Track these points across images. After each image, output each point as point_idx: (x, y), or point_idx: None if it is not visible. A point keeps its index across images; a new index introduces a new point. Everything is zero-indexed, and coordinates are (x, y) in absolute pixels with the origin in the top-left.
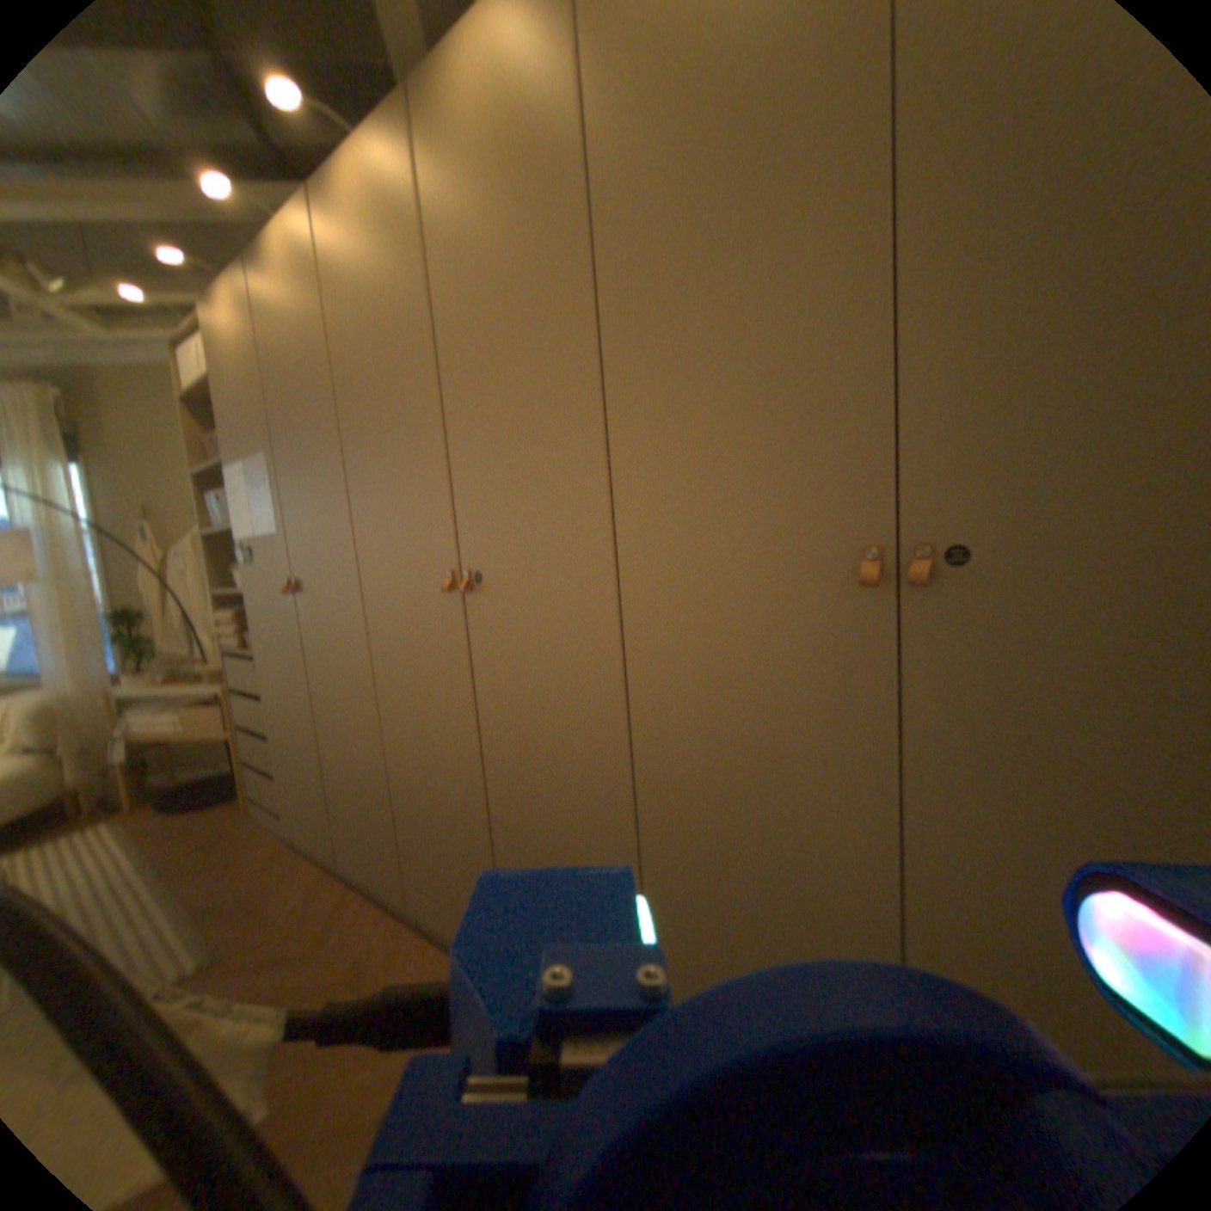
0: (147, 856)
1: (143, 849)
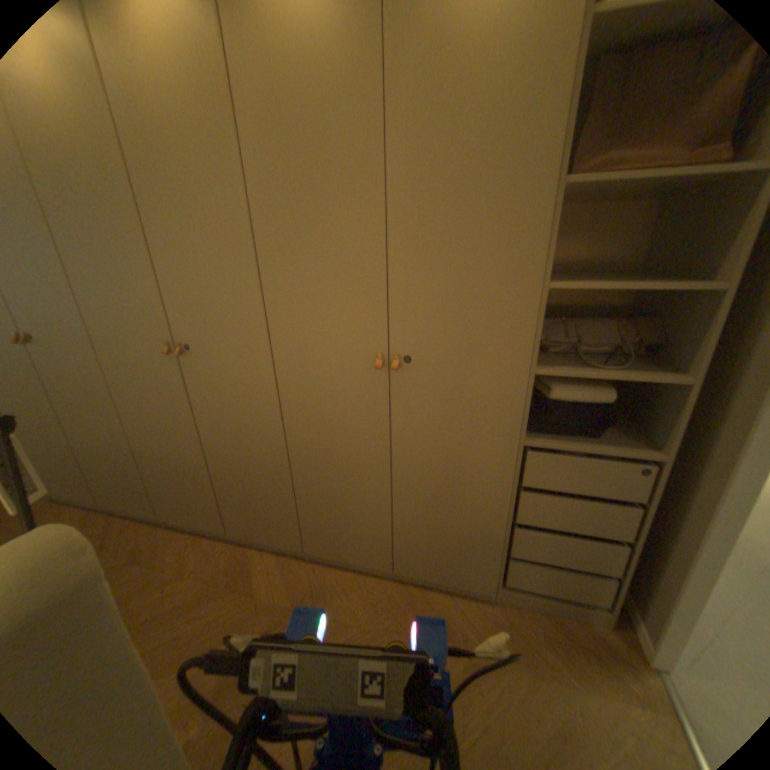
0: None
1: None
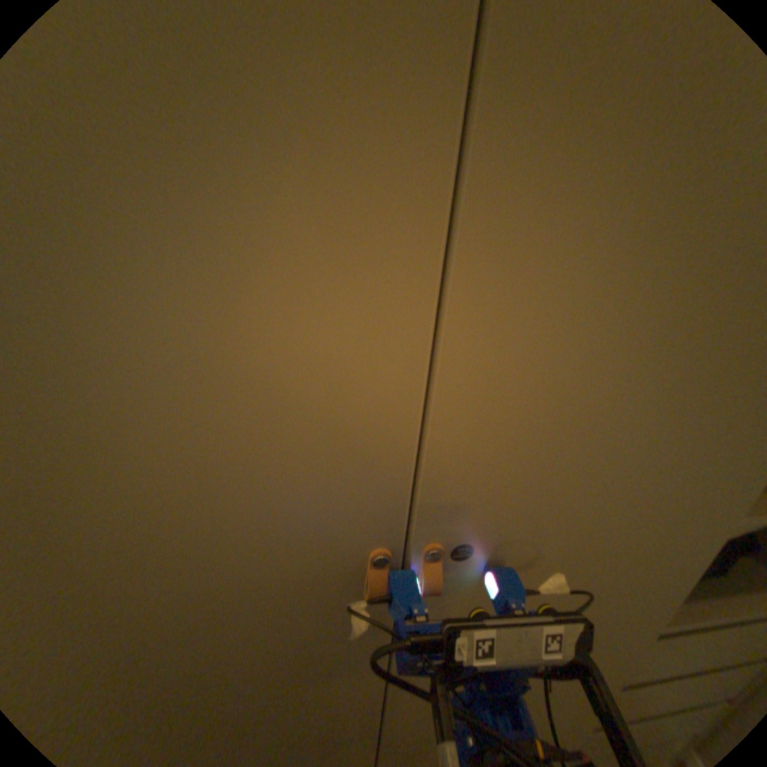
0: None
1: None
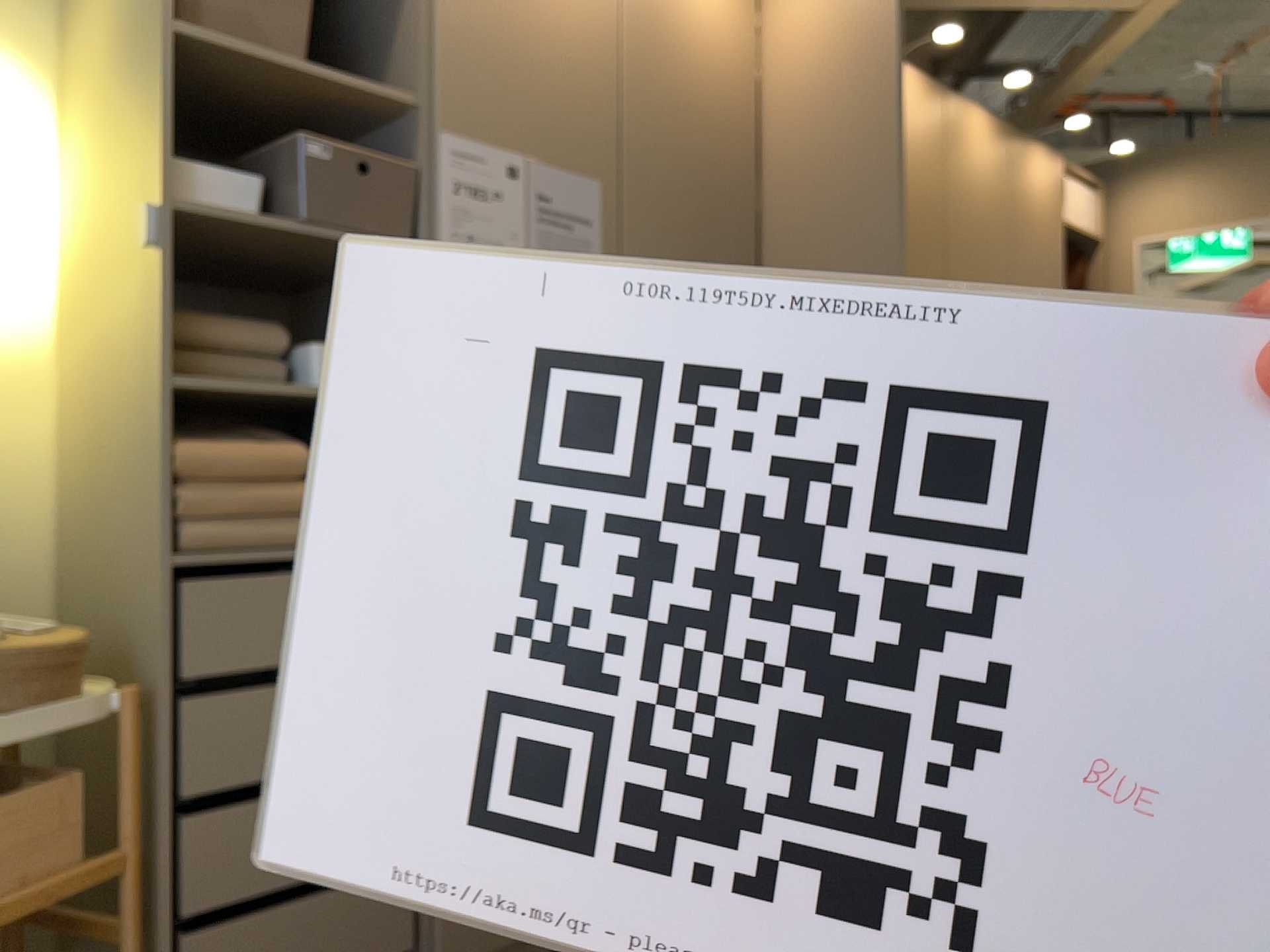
0: None
1: None
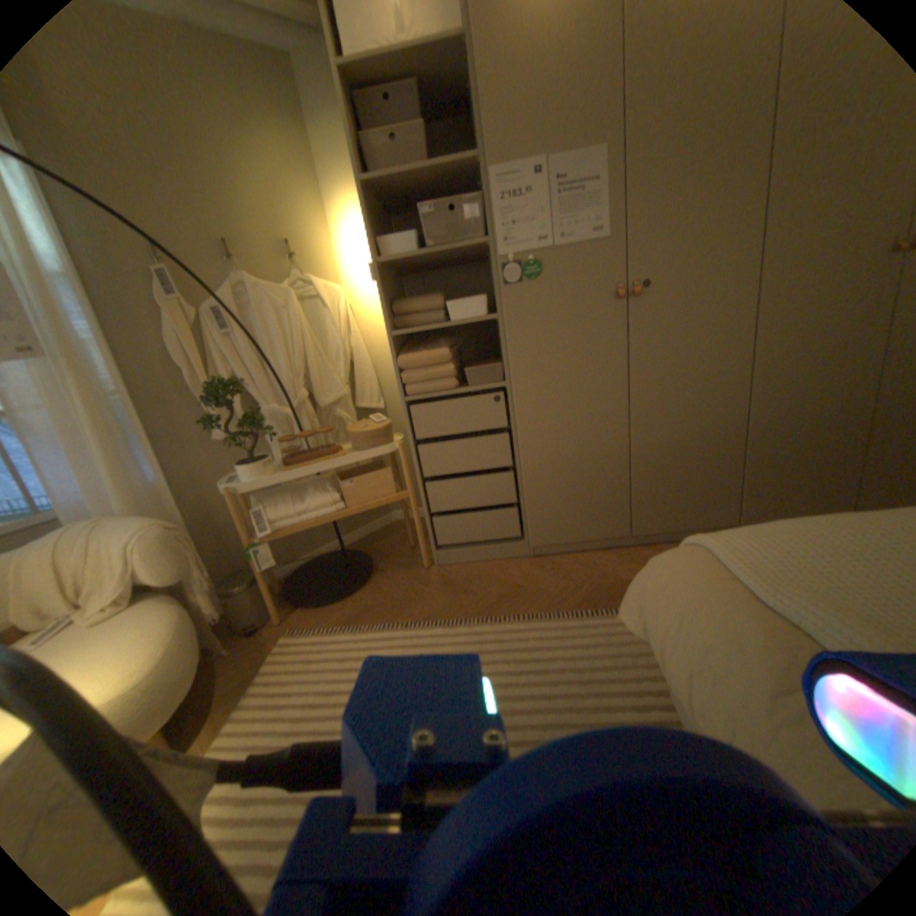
0: (425, 620)
1: (405, 621)
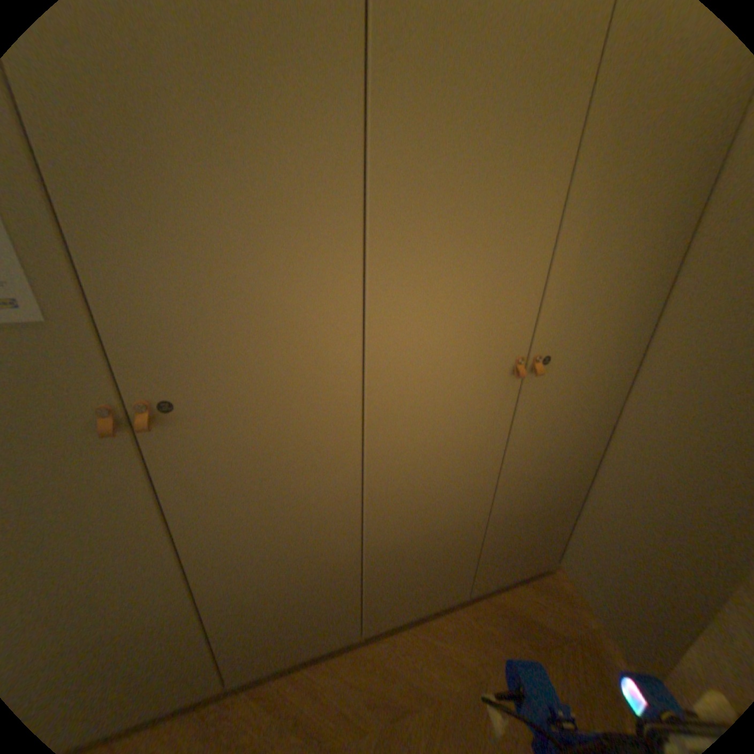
0: None
1: None
